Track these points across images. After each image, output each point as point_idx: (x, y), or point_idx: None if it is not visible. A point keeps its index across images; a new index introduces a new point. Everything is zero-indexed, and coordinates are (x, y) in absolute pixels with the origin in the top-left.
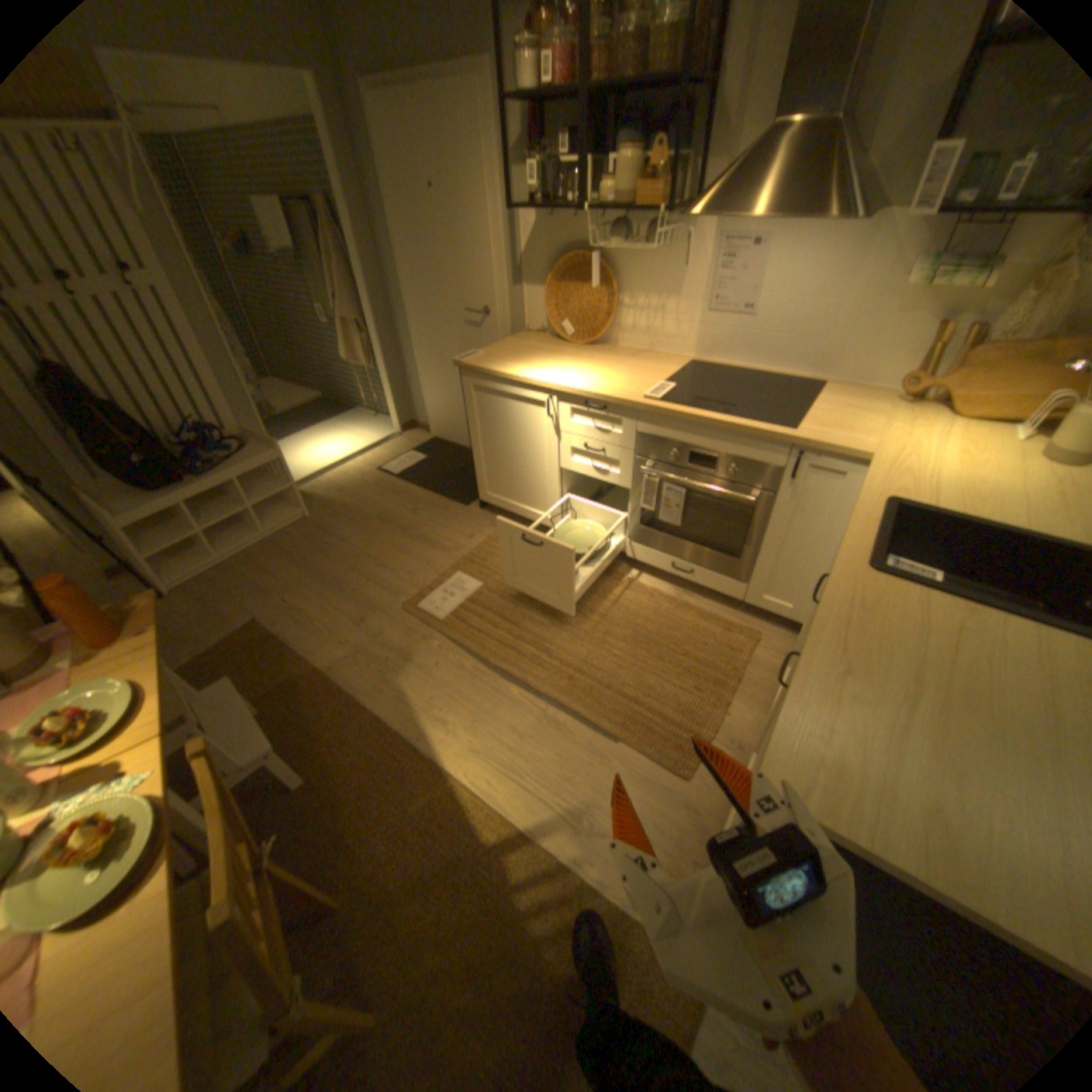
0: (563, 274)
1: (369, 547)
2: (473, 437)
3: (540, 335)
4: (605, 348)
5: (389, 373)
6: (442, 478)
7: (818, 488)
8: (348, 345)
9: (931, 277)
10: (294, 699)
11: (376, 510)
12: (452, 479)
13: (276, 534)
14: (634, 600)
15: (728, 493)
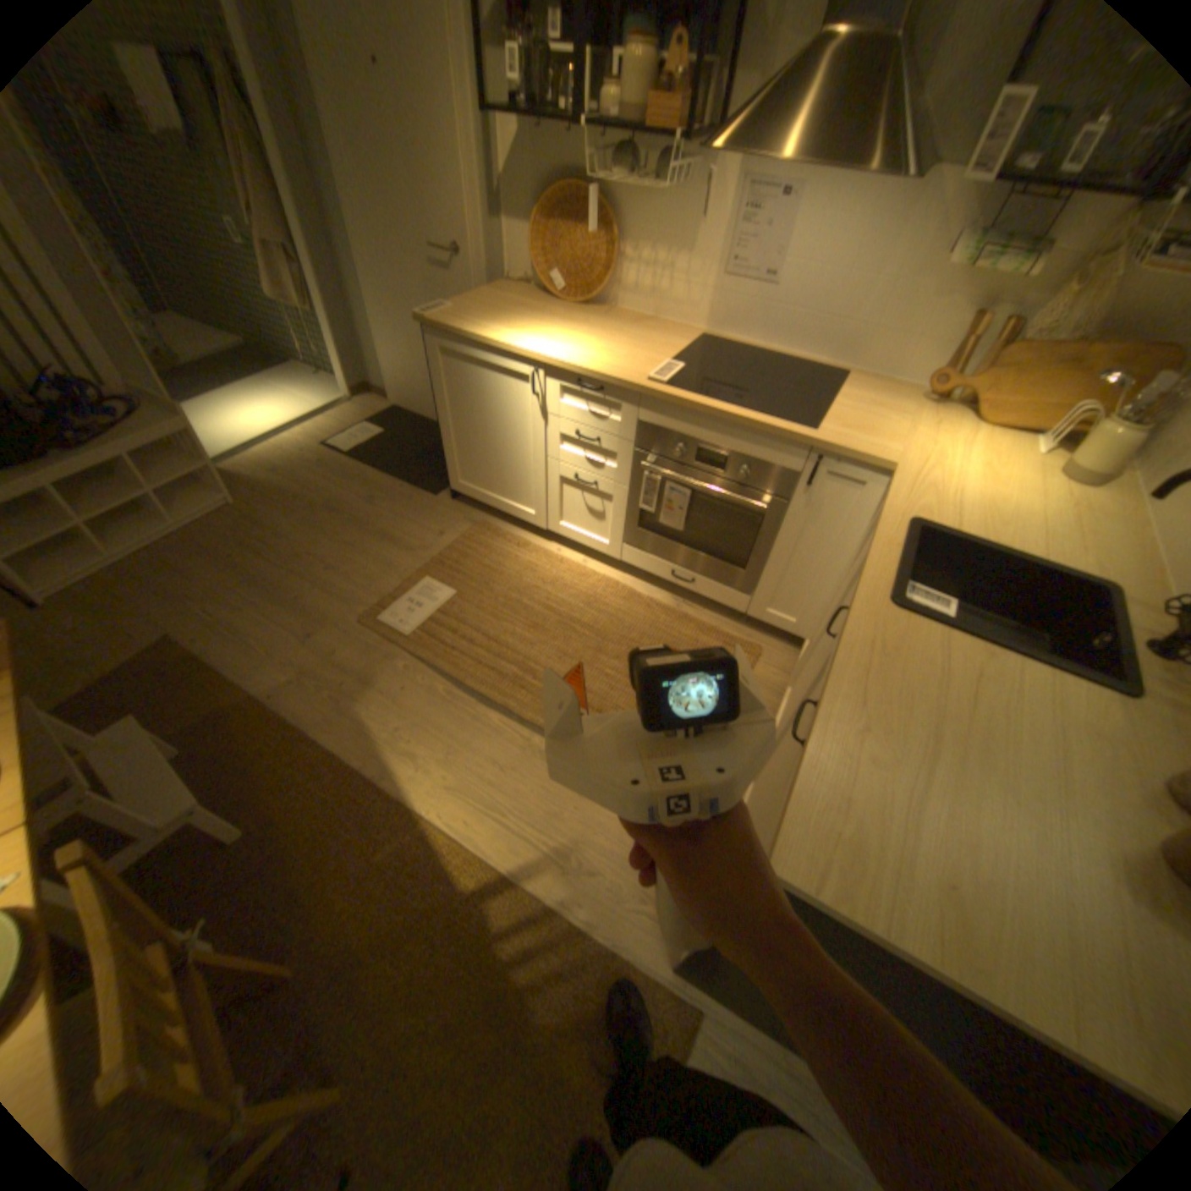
0: (552, 208)
1: (314, 544)
2: (441, 412)
3: (524, 287)
4: (602, 310)
5: (331, 319)
6: (404, 459)
7: (834, 498)
8: (273, 277)
9: (976, 257)
10: (226, 736)
11: (321, 497)
12: (416, 460)
13: (190, 526)
14: (629, 612)
15: (738, 499)
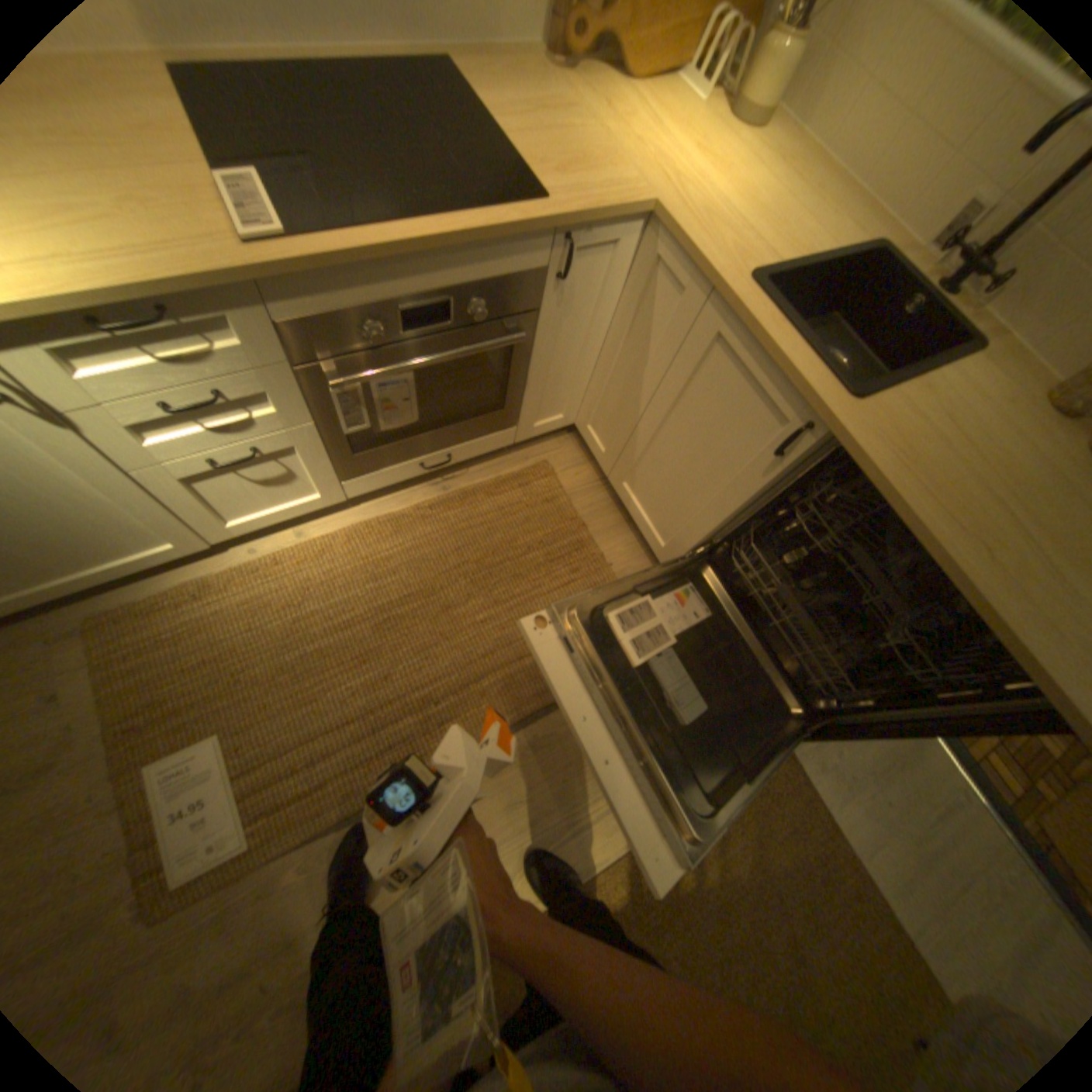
0: None
1: None
2: None
3: None
4: None
5: None
6: None
7: (586, 275)
8: None
9: None
10: None
11: None
12: None
13: None
14: (418, 542)
15: (486, 345)
